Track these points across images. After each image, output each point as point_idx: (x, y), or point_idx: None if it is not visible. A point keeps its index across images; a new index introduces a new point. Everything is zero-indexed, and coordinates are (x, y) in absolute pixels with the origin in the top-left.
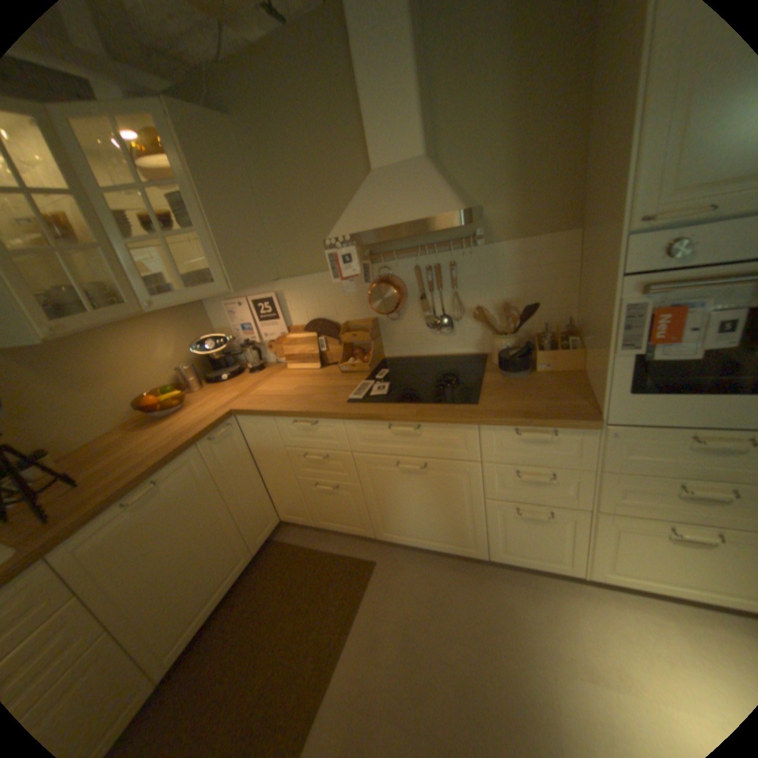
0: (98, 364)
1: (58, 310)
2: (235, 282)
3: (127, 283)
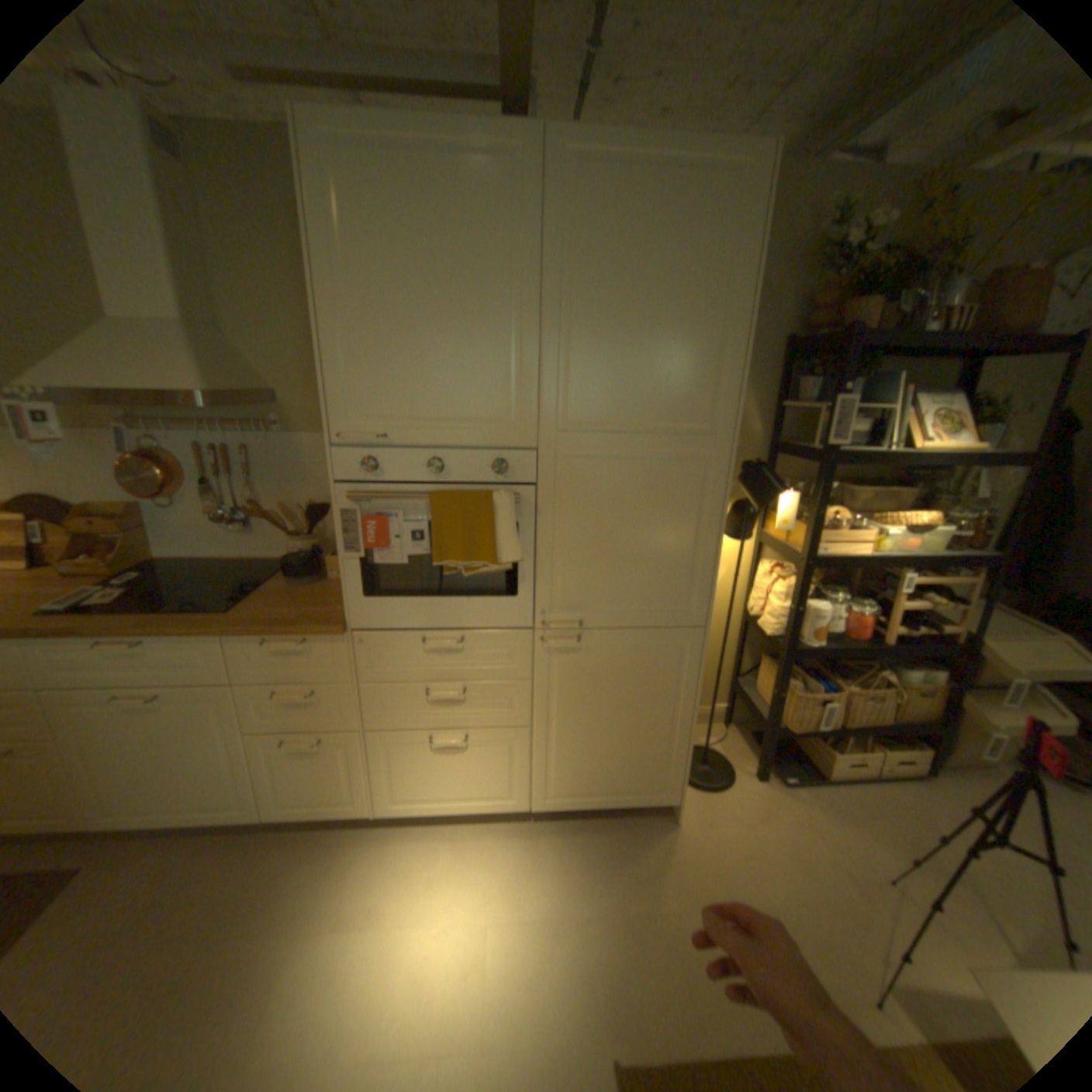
0: None
1: None
2: None
3: None
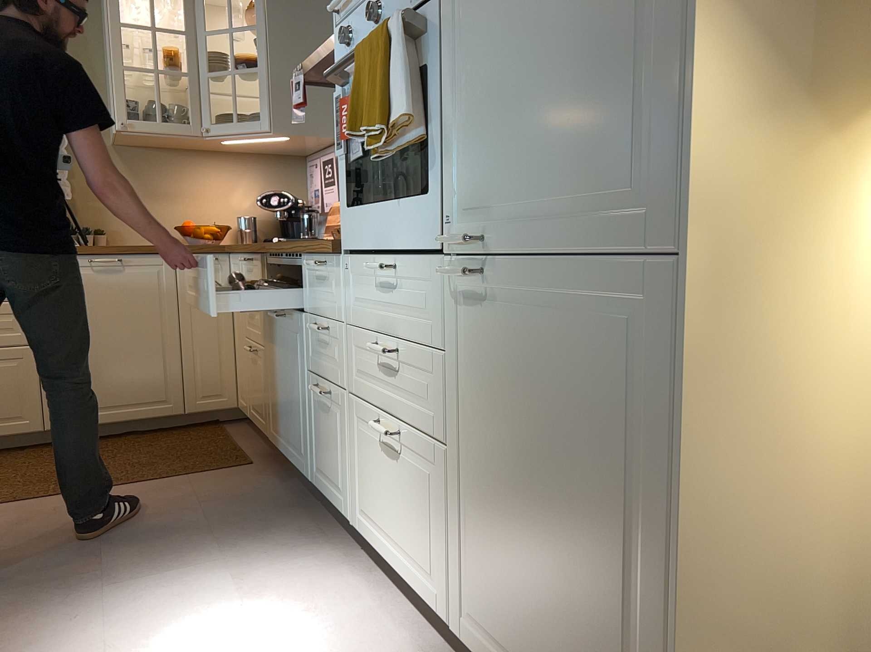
0: (177, 185)
1: (145, 118)
2: (280, 124)
3: (202, 110)
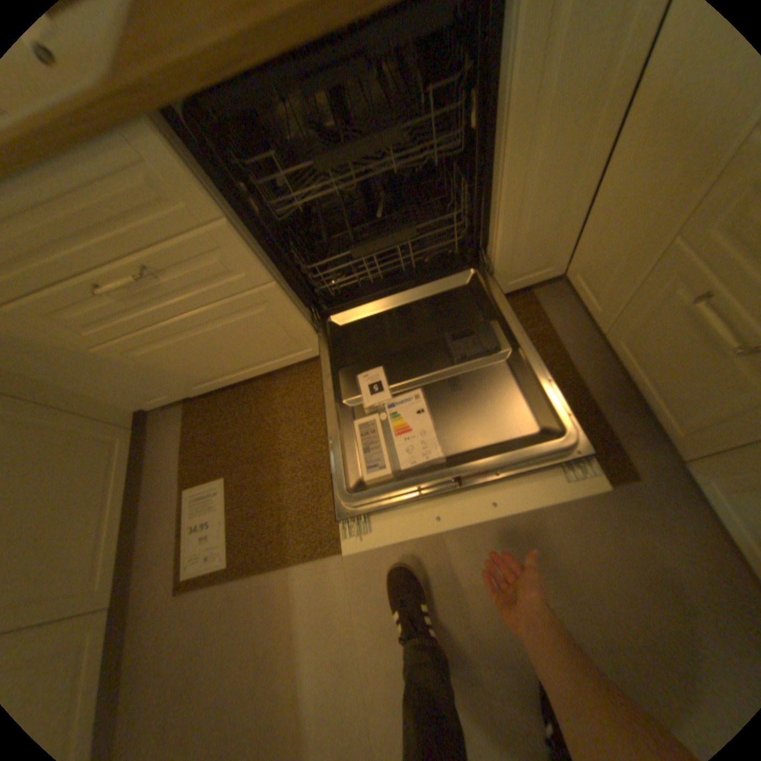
0: None
1: None
2: None
3: None
